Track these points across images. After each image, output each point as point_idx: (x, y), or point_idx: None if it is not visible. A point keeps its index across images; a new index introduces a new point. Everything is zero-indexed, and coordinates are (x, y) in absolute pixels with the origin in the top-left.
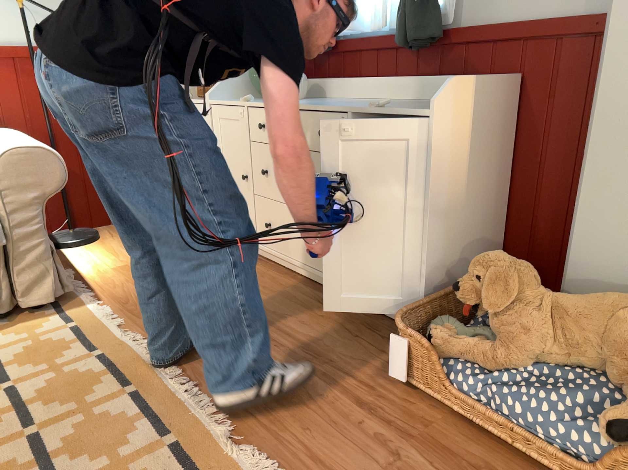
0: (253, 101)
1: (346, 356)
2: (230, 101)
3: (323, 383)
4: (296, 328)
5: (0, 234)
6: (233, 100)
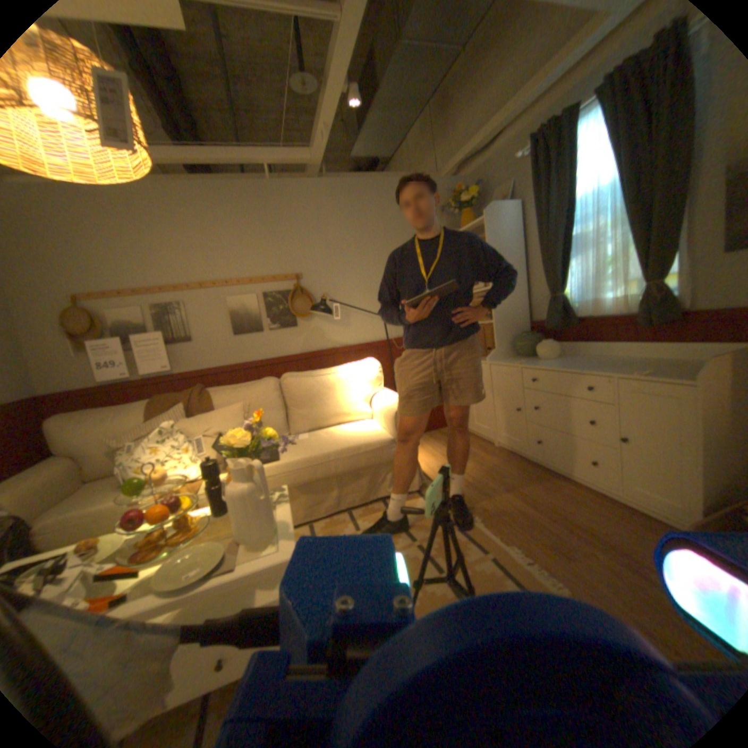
0: (525, 363)
1: (639, 552)
2: (505, 361)
3: (628, 573)
4: (586, 523)
5: (395, 452)
6: (505, 360)
